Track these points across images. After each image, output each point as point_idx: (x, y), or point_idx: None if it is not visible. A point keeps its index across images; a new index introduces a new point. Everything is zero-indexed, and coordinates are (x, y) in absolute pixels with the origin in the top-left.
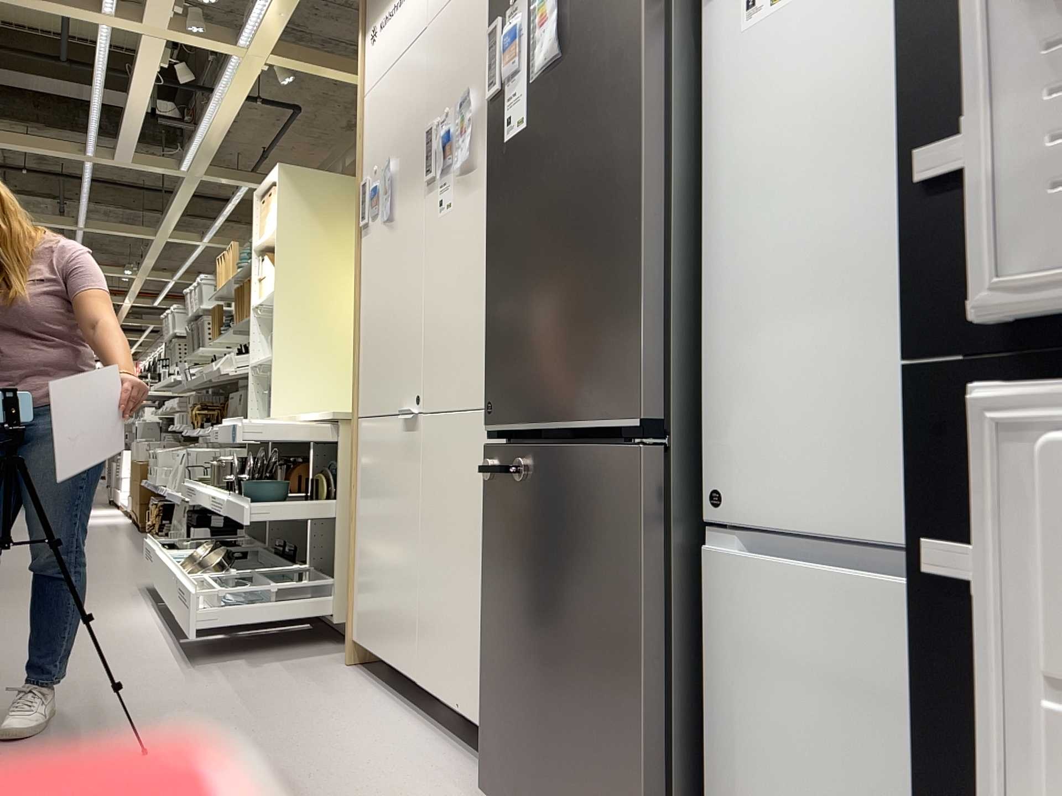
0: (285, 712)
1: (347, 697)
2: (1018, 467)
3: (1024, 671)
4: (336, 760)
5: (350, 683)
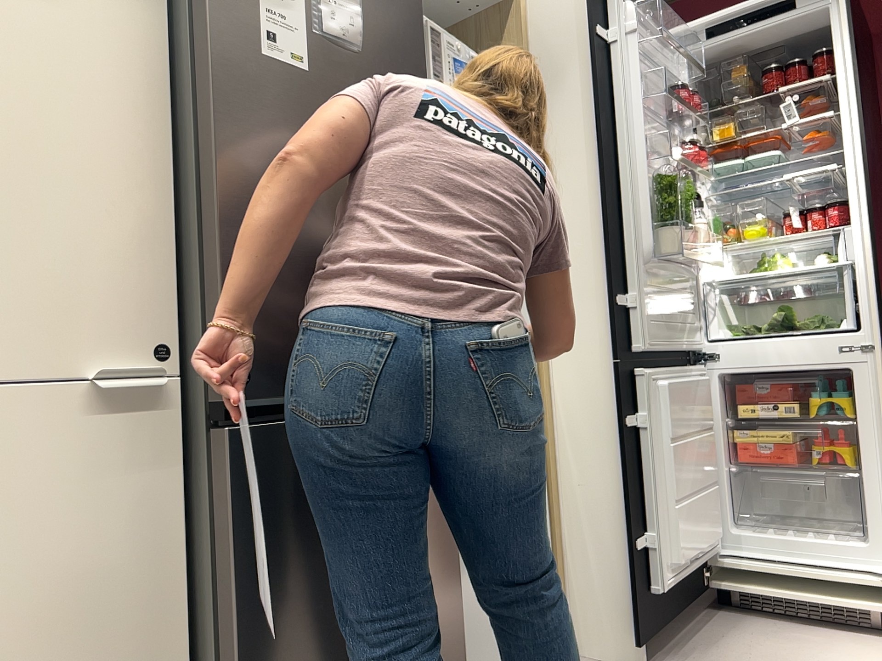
0: None
1: None
2: (649, 386)
3: (653, 438)
4: None
5: None
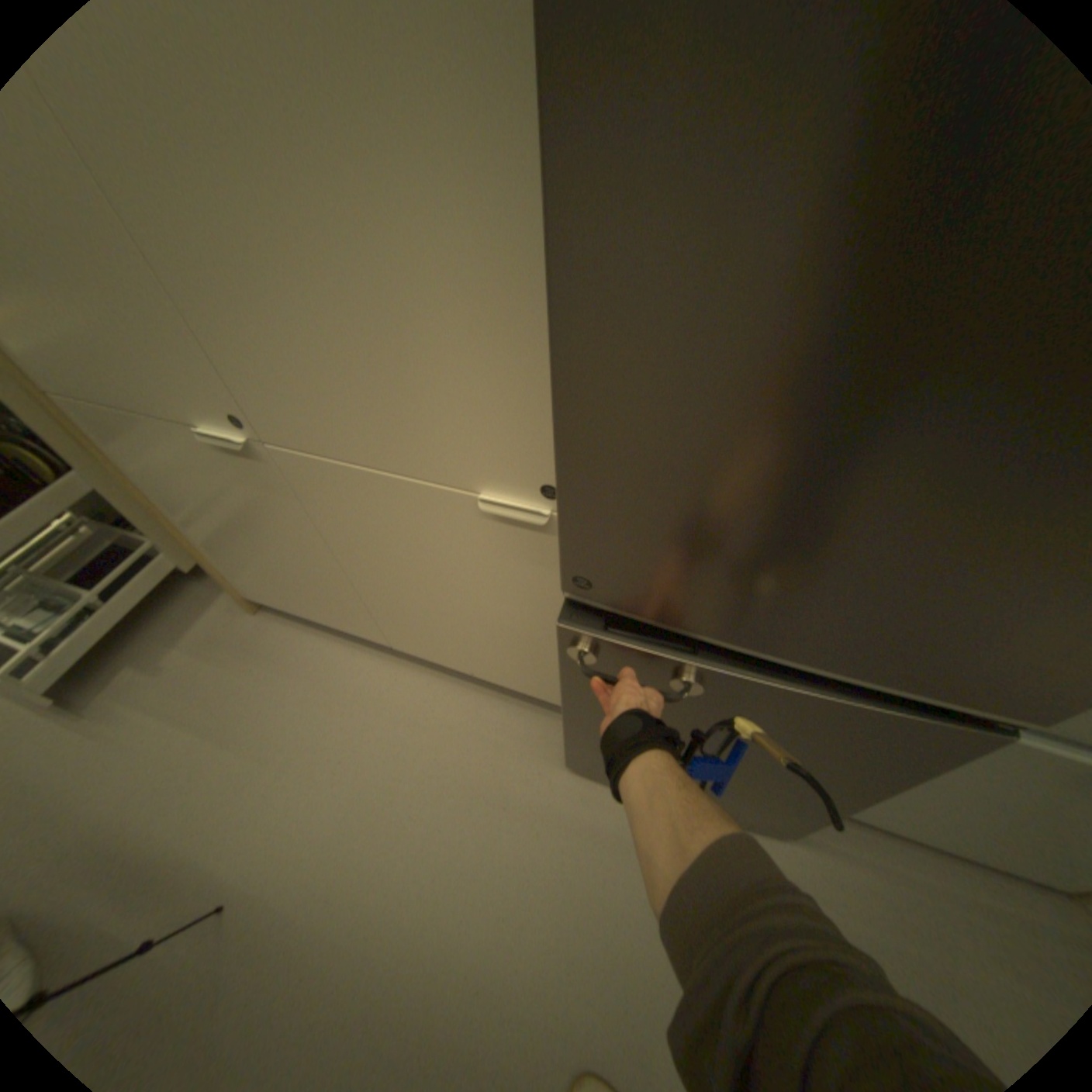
0: (275, 730)
1: (308, 667)
2: None
3: None
4: (401, 772)
5: (286, 642)
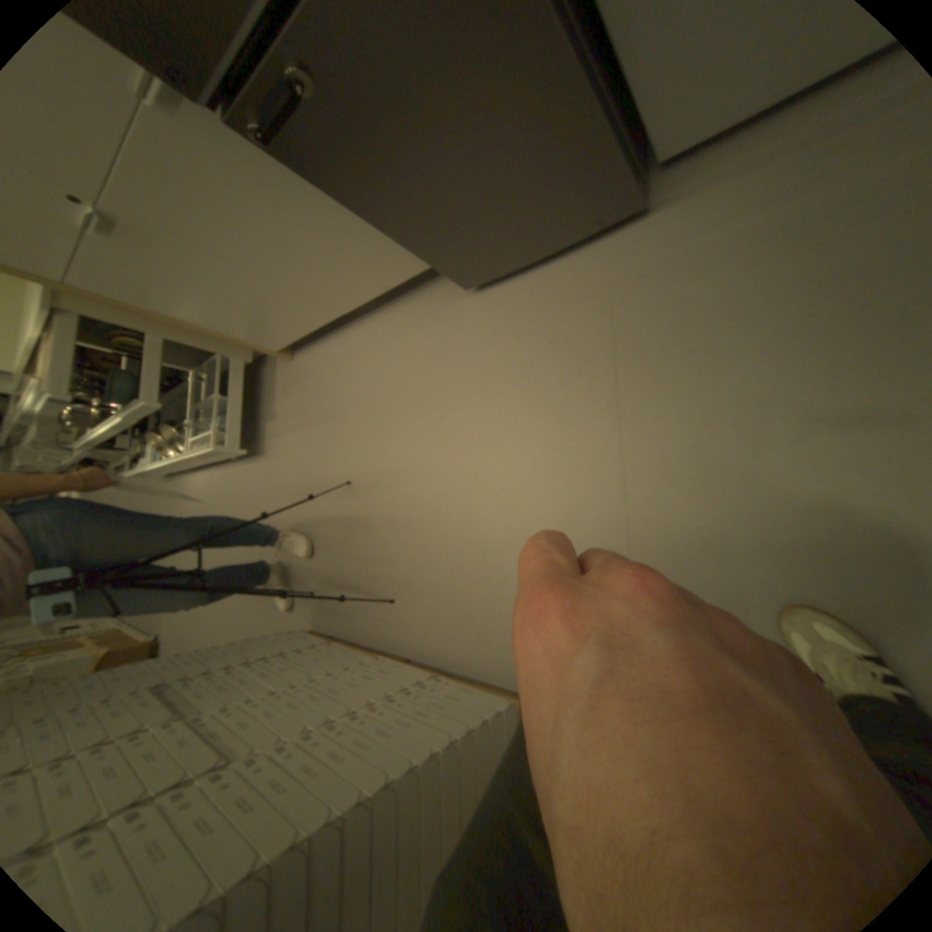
0: (333, 401)
1: (329, 362)
2: None
3: None
4: (392, 375)
5: (315, 359)
